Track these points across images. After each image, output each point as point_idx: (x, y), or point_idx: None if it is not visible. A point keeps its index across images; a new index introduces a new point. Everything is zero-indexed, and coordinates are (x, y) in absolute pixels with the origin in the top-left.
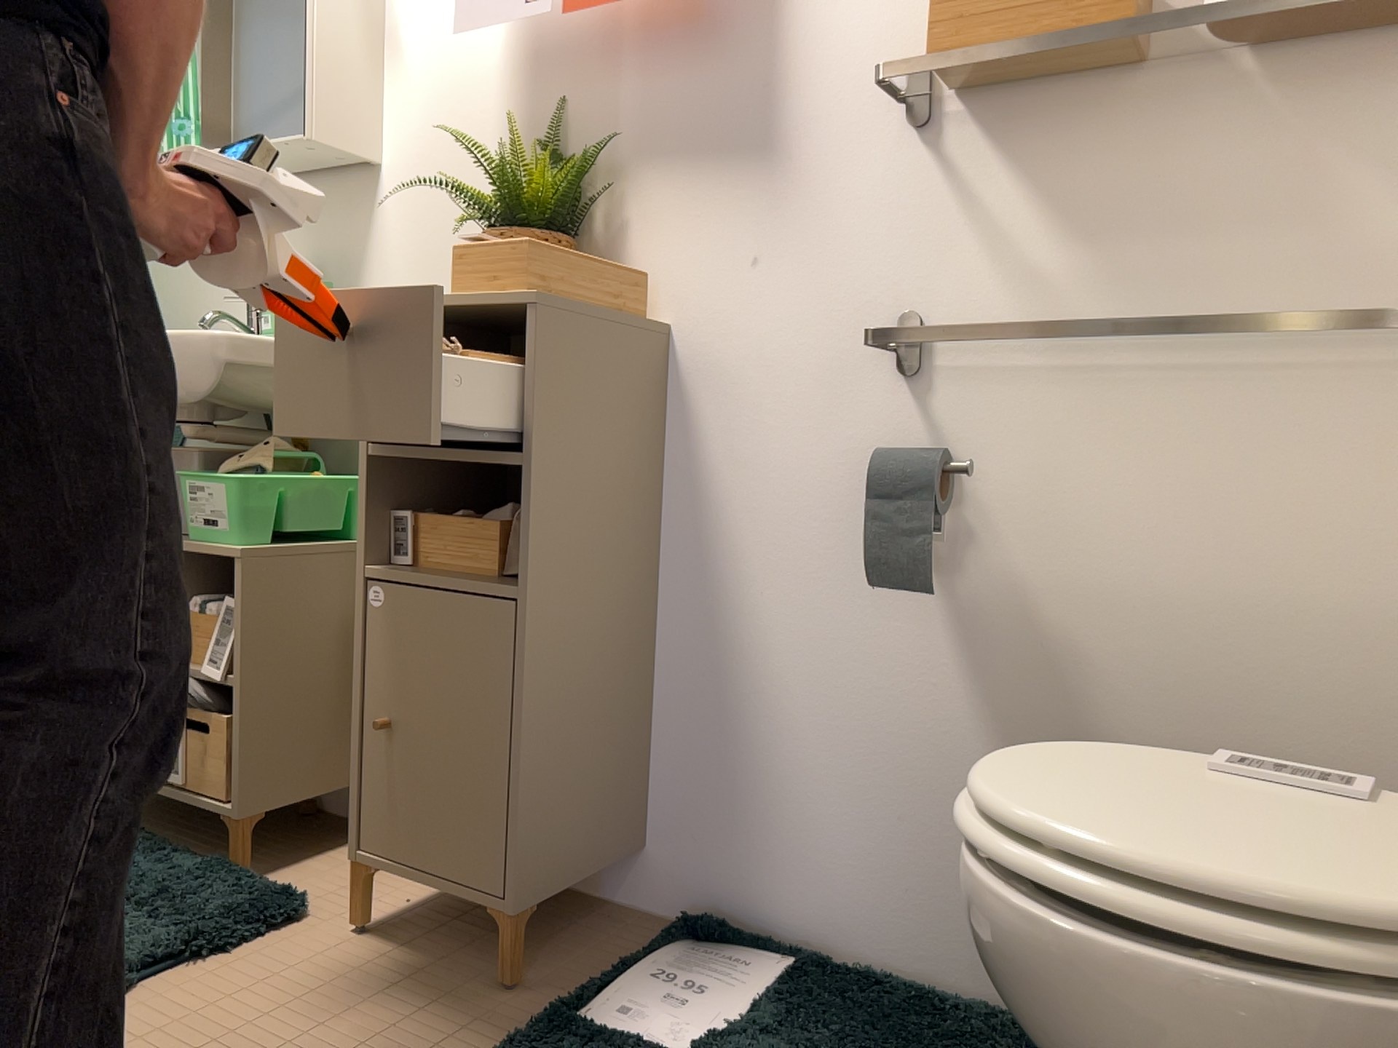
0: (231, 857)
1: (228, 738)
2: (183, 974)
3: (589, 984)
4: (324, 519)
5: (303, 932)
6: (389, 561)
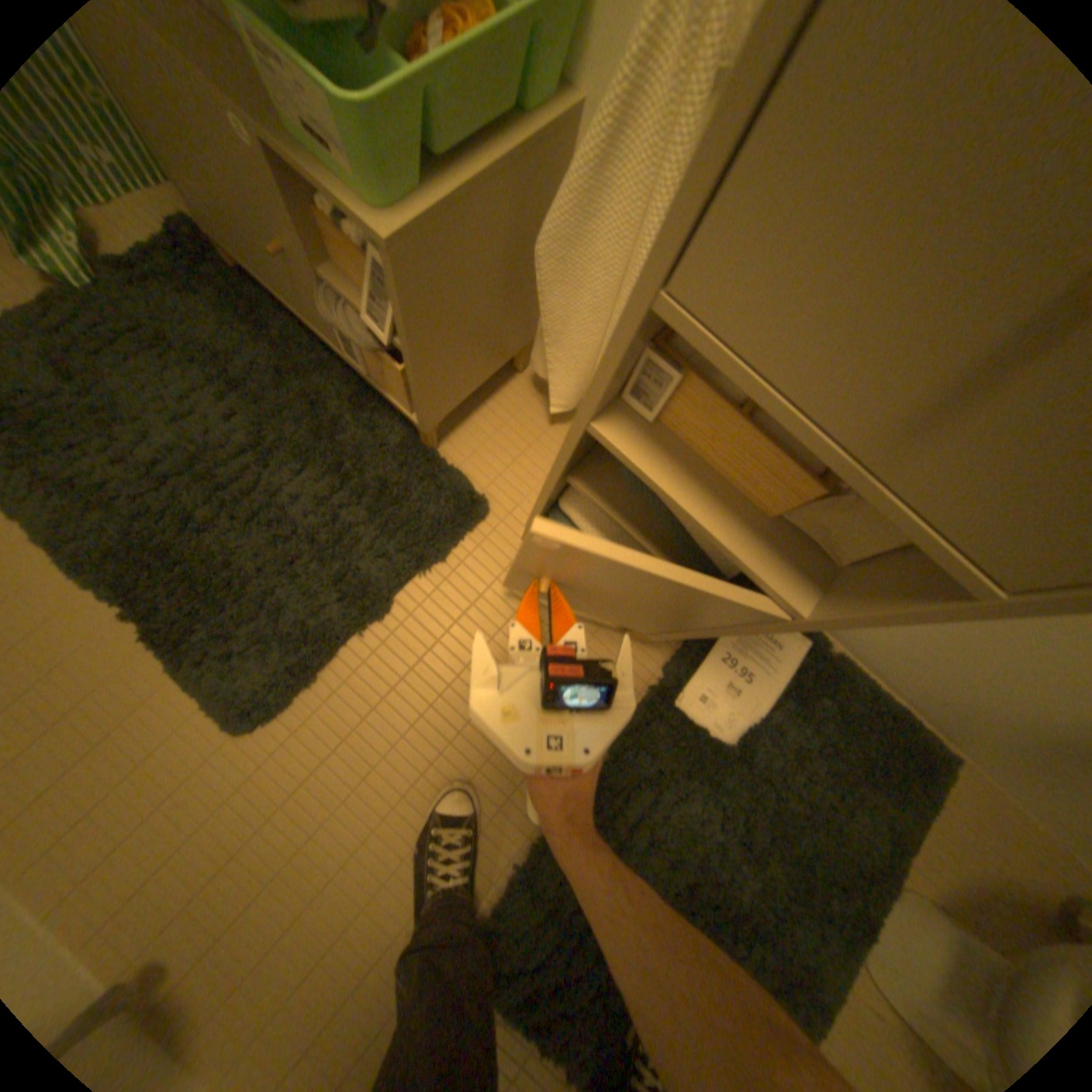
0: (425, 439)
1: (408, 381)
2: (424, 590)
3: (688, 661)
4: (497, 98)
5: (493, 537)
6: (628, 402)
